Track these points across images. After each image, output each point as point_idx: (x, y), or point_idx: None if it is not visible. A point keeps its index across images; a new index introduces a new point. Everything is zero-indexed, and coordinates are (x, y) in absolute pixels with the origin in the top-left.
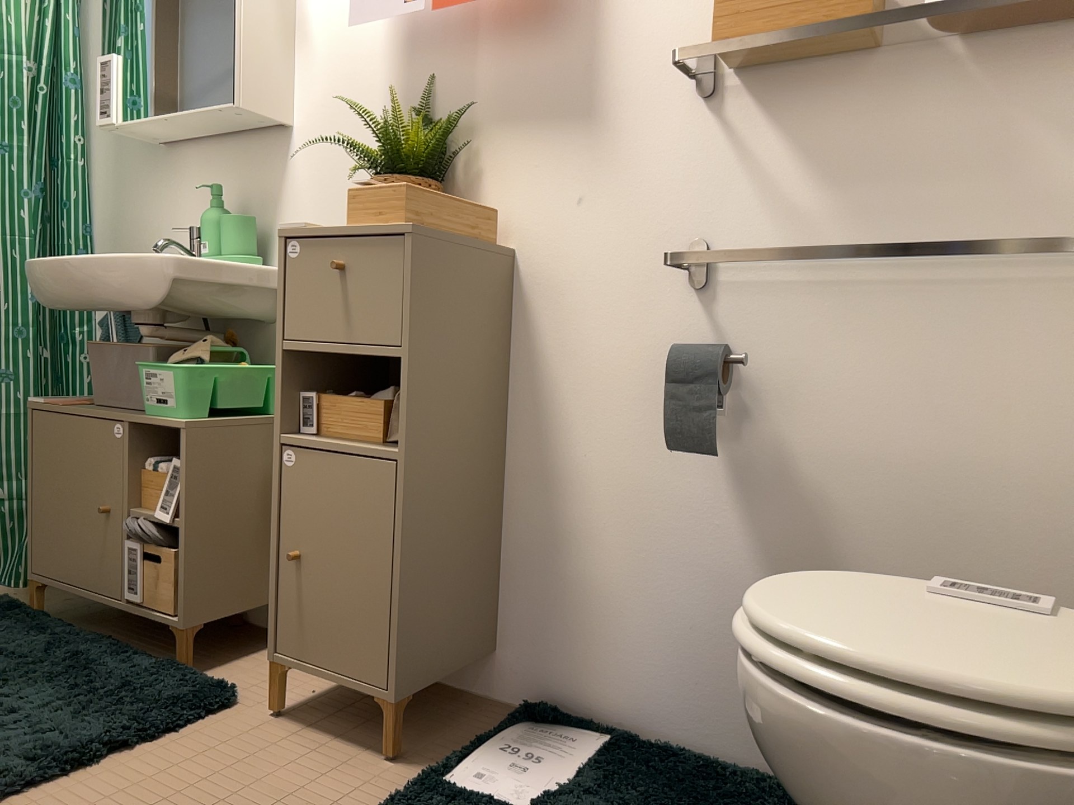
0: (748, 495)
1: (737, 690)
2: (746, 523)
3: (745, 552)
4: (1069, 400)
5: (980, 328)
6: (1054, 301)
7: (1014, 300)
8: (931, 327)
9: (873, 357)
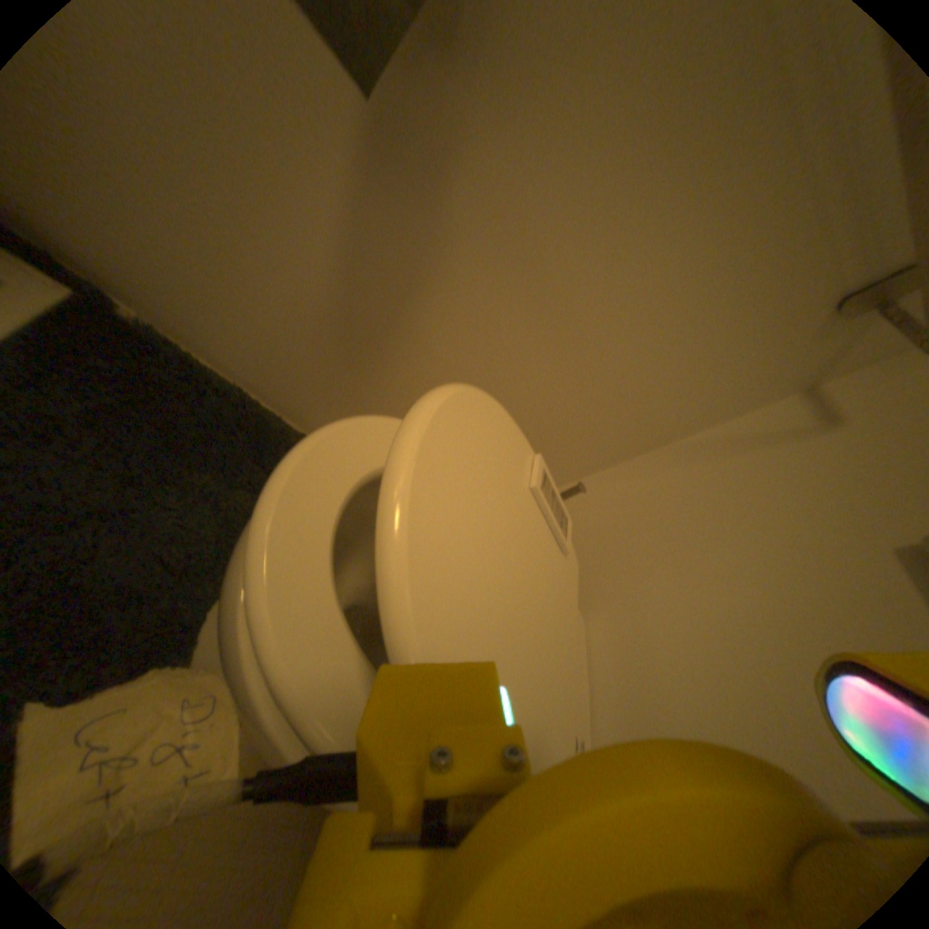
0: (374, 178)
1: (253, 337)
2: (351, 208)
3: (330, 235)
4: (696, 352)
5: (746, 237)
6: (810, 276)
7: (799, 242)
8: (726, 187)
9: (650, 155)
